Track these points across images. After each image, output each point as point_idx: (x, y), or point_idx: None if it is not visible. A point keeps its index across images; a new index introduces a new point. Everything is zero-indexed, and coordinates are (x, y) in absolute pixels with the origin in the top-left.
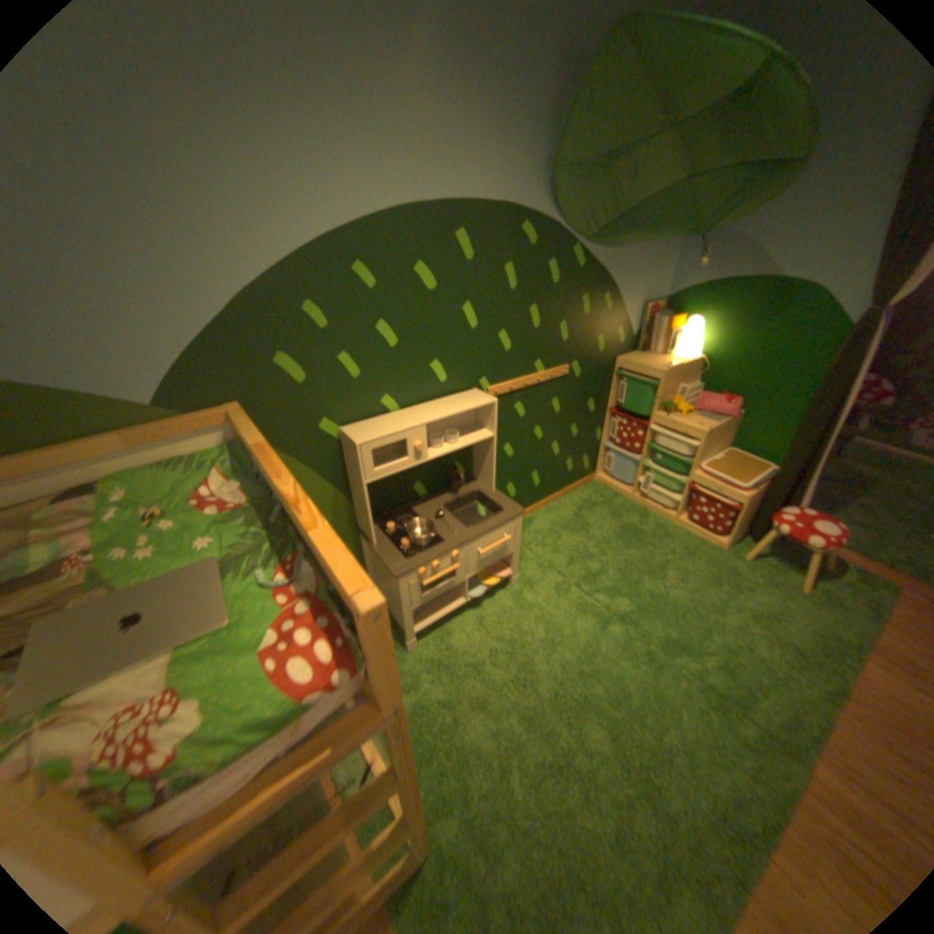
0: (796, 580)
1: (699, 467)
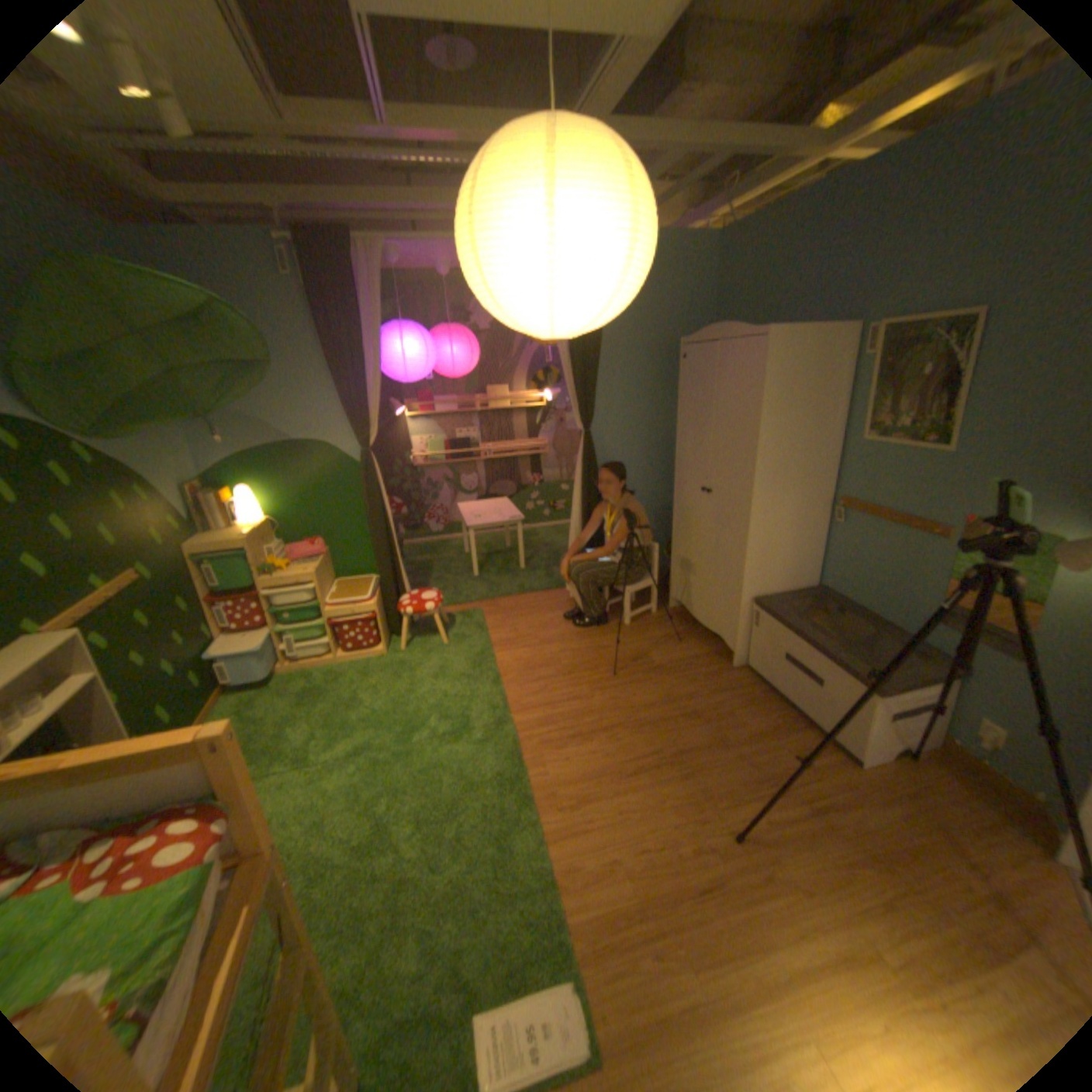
0: (435, 639)
1: (325, 605)
